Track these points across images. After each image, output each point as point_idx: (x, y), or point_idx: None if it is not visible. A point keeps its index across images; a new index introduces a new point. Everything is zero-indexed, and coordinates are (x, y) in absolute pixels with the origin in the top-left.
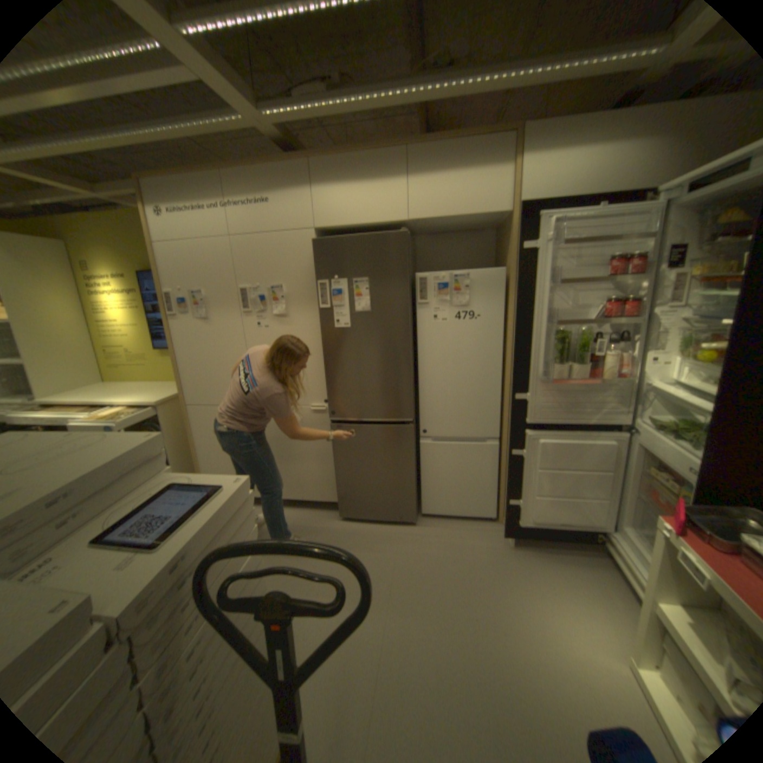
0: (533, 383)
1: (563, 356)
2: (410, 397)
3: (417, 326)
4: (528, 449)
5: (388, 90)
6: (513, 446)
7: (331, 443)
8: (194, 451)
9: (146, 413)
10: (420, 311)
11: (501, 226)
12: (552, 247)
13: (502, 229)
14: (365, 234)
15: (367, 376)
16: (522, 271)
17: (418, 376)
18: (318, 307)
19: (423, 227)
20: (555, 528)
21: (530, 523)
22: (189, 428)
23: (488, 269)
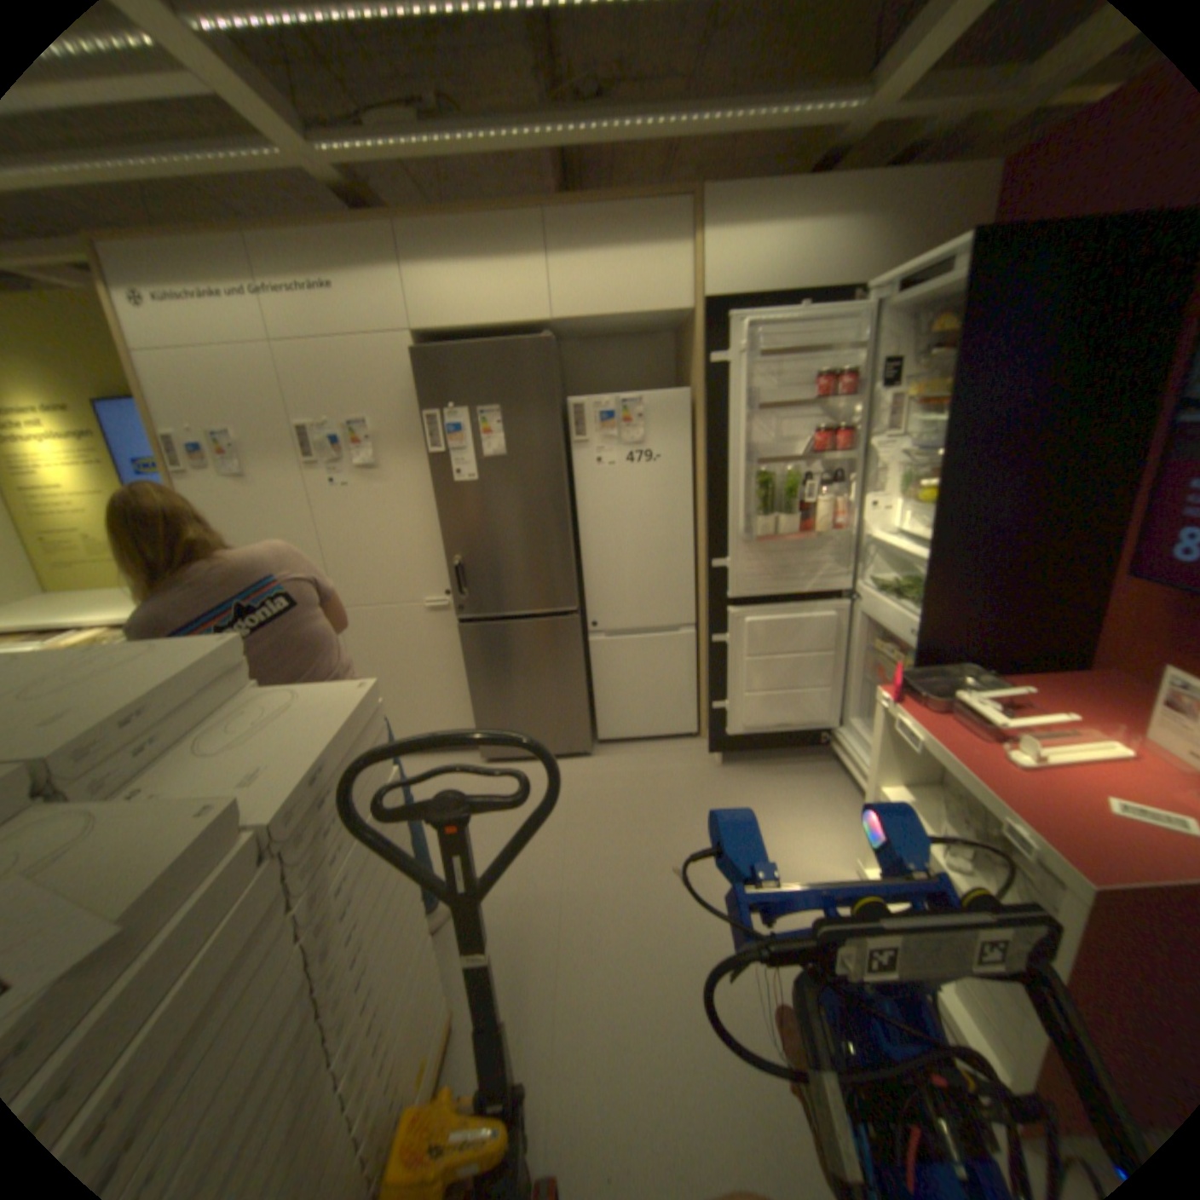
0: (731, 545)
1: (767, 506)
2: (570, 577)
3: (573, 475)
4: (730, 633)
5: (510, 128)
6: (712, 632)
7: (459, 655)
8: None
9: None
10: (576, 453)
11: (679, 329)
12: (744, 361)
13: (681, 334)
14: (489, 342)
15: (506, 551)
16: (710, 395)
17: (580, 548)
18: (424, 453)
19: (571, 331)
20: (768, 731)
21: (738, 729)
22: None
23: (665, 392)
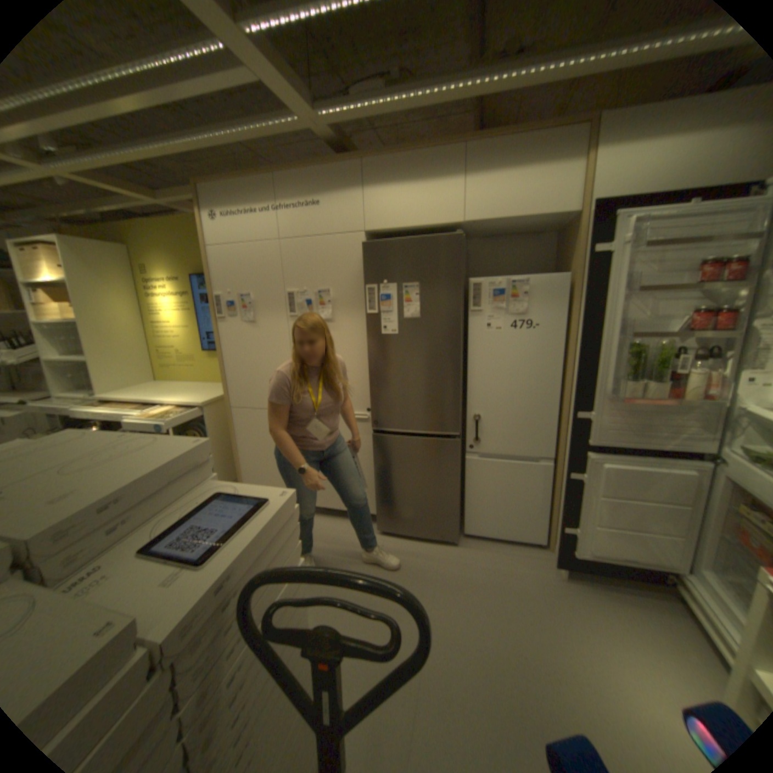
0: (598, 401)
1: (637, 372)
2: (457, 410)
3: (468, 334)
4: (589, 474)
5: (450, 83)
6: (571, 469)
7: (371, 453)
8: (236, 453)
9: (192, 413)
10: (472, 318)
11: (563, 228)
12: (629, 249)
13: (566, 231)
14: (417, 237)
15: (412, 385)
16: (591, 277)
17: (467, 388)
18: (364, 313)
19: (477, 230)
20: (616, 563)
21: (588, 555)
22: (232, 430)
23: (549, 275)
